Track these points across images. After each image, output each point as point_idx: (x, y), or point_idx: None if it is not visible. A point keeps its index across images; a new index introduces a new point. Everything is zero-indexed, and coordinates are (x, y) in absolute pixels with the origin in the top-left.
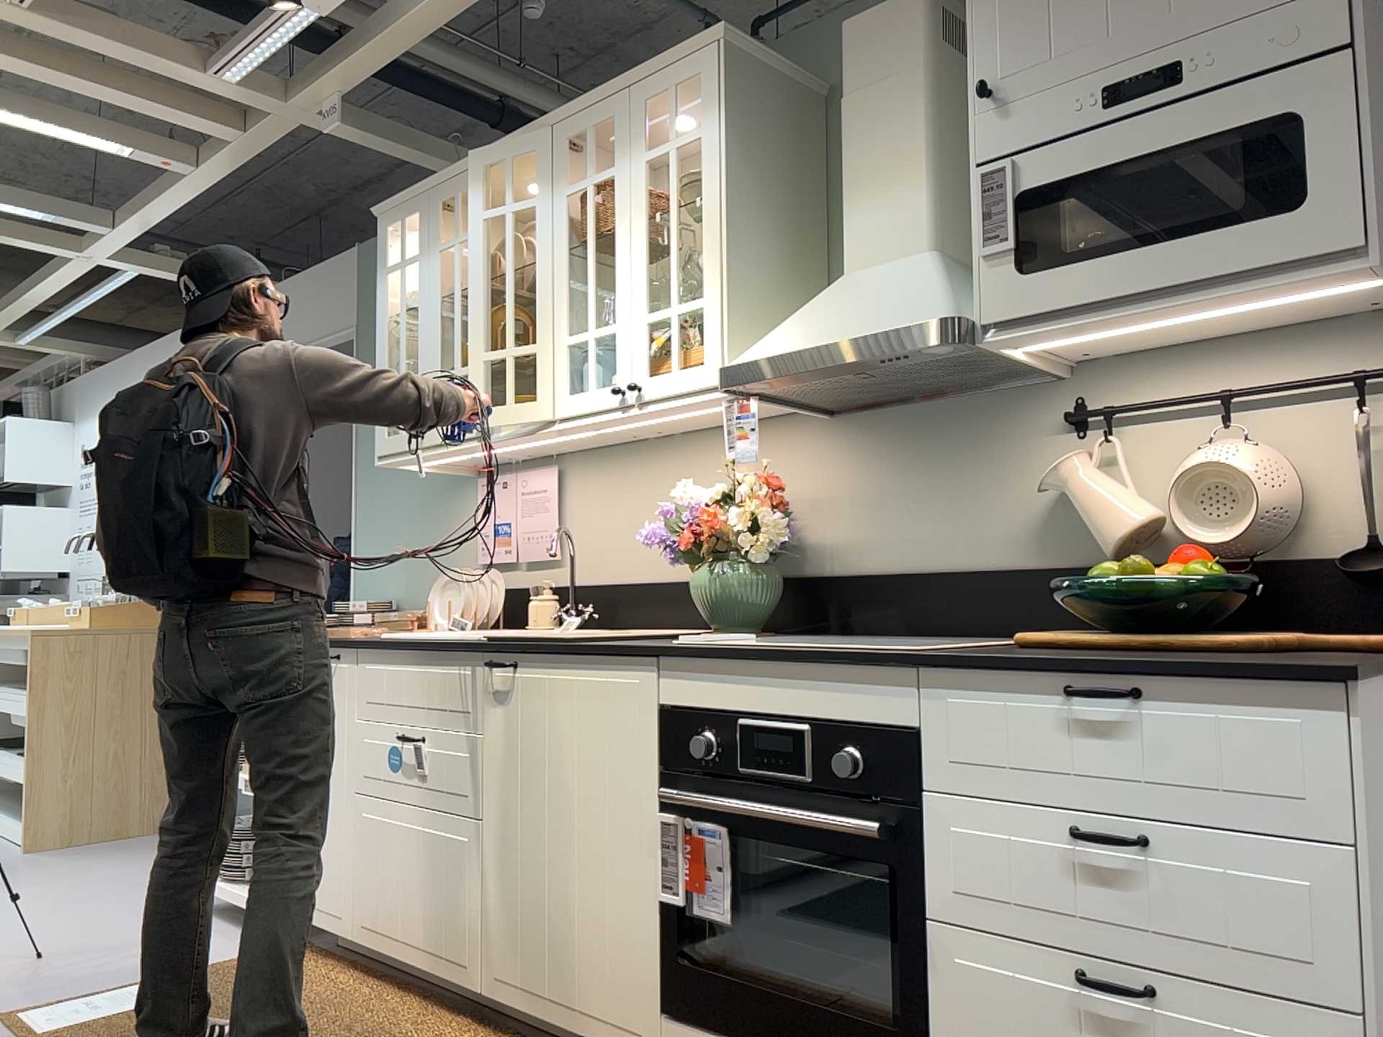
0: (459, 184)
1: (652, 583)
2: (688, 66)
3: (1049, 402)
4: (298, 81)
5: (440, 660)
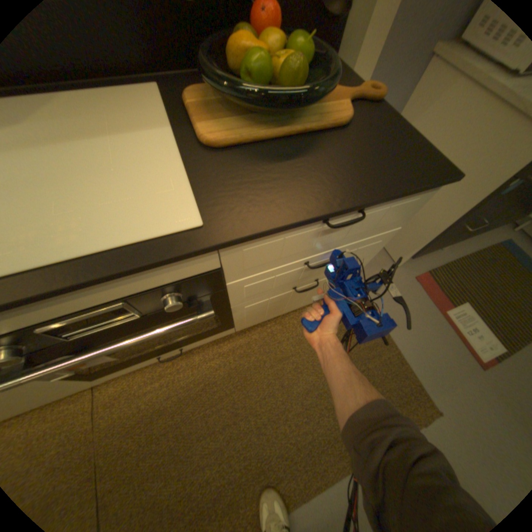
0: None
1: None
2: None
3: None
4: None
5: None
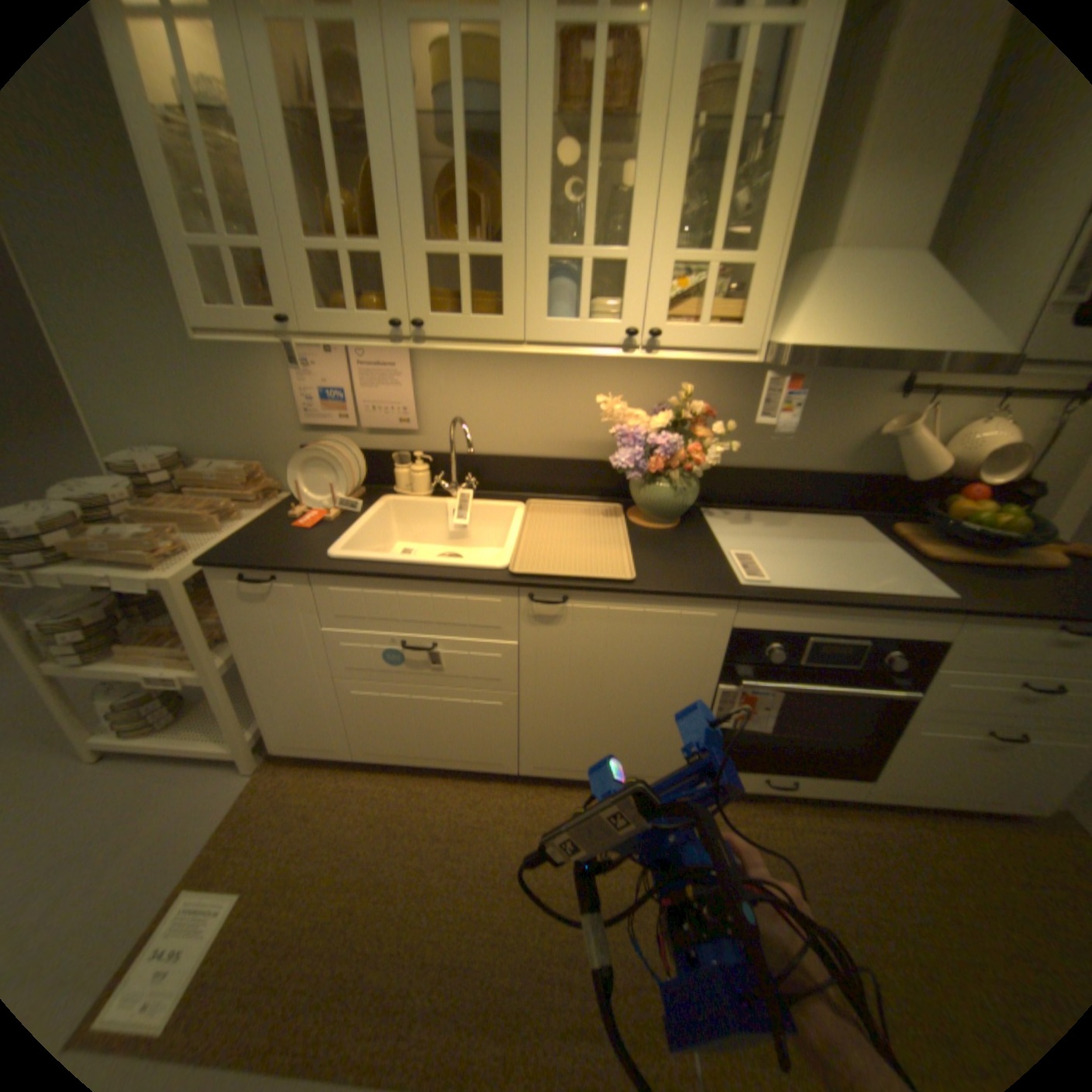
0: None
1: (529, 460)
2: None
3: (895, 372)
4: None
5: (456, 591)
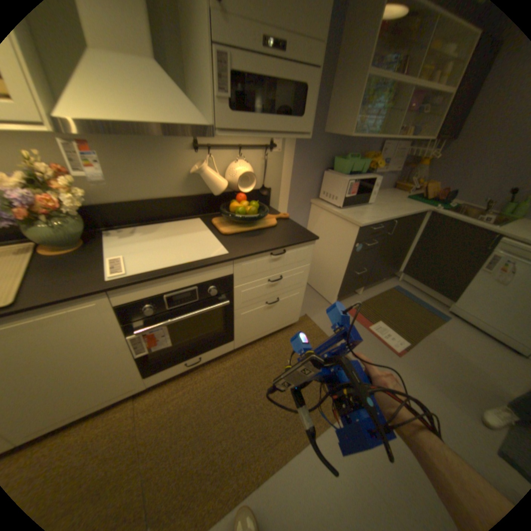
0: None
1: None
2: None
3: (185, 138)
4: None
5: None
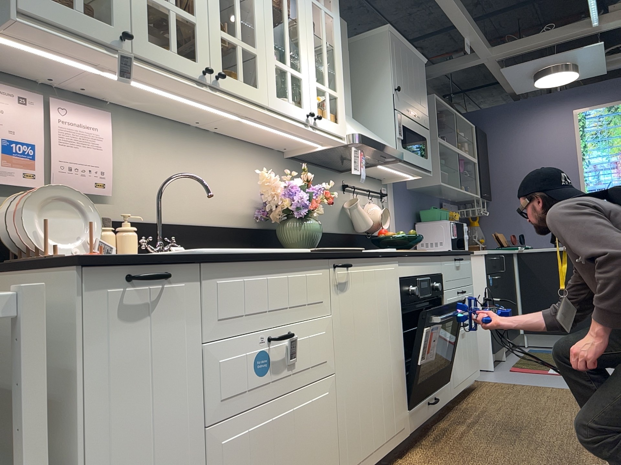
0: None
1: (200, 226)
2: None
3: (340, 179)
4: None
5: (299, 267)
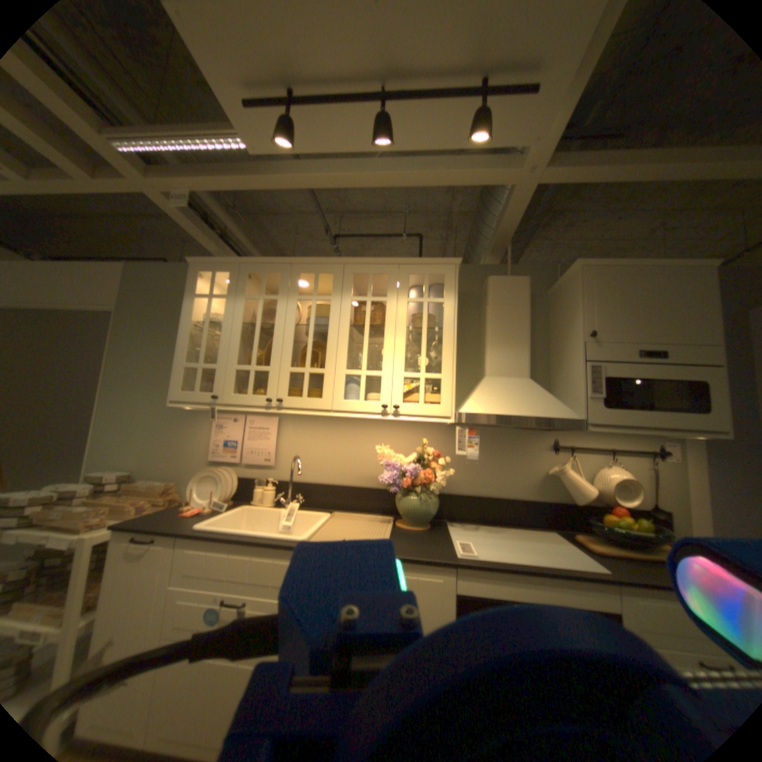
0: (265, 267)
1: (338, 485)
2: (438, 268)
3: (545, 439)
4: (157, 166)
5: (267, 554)
